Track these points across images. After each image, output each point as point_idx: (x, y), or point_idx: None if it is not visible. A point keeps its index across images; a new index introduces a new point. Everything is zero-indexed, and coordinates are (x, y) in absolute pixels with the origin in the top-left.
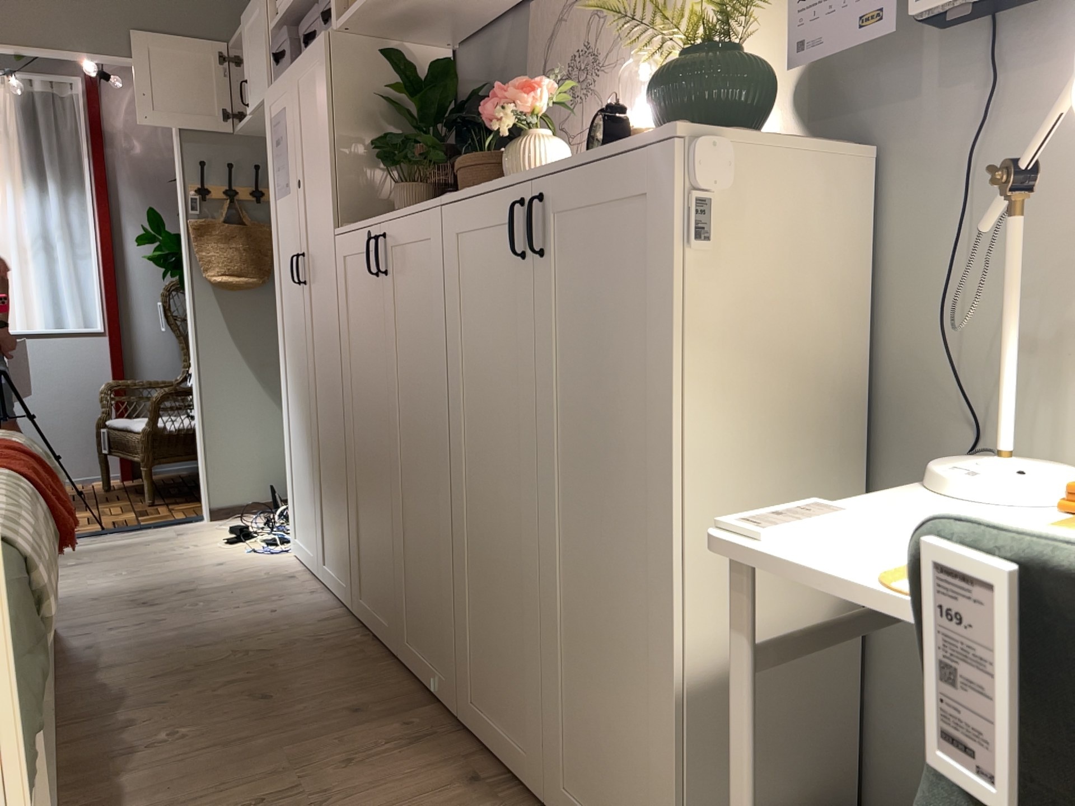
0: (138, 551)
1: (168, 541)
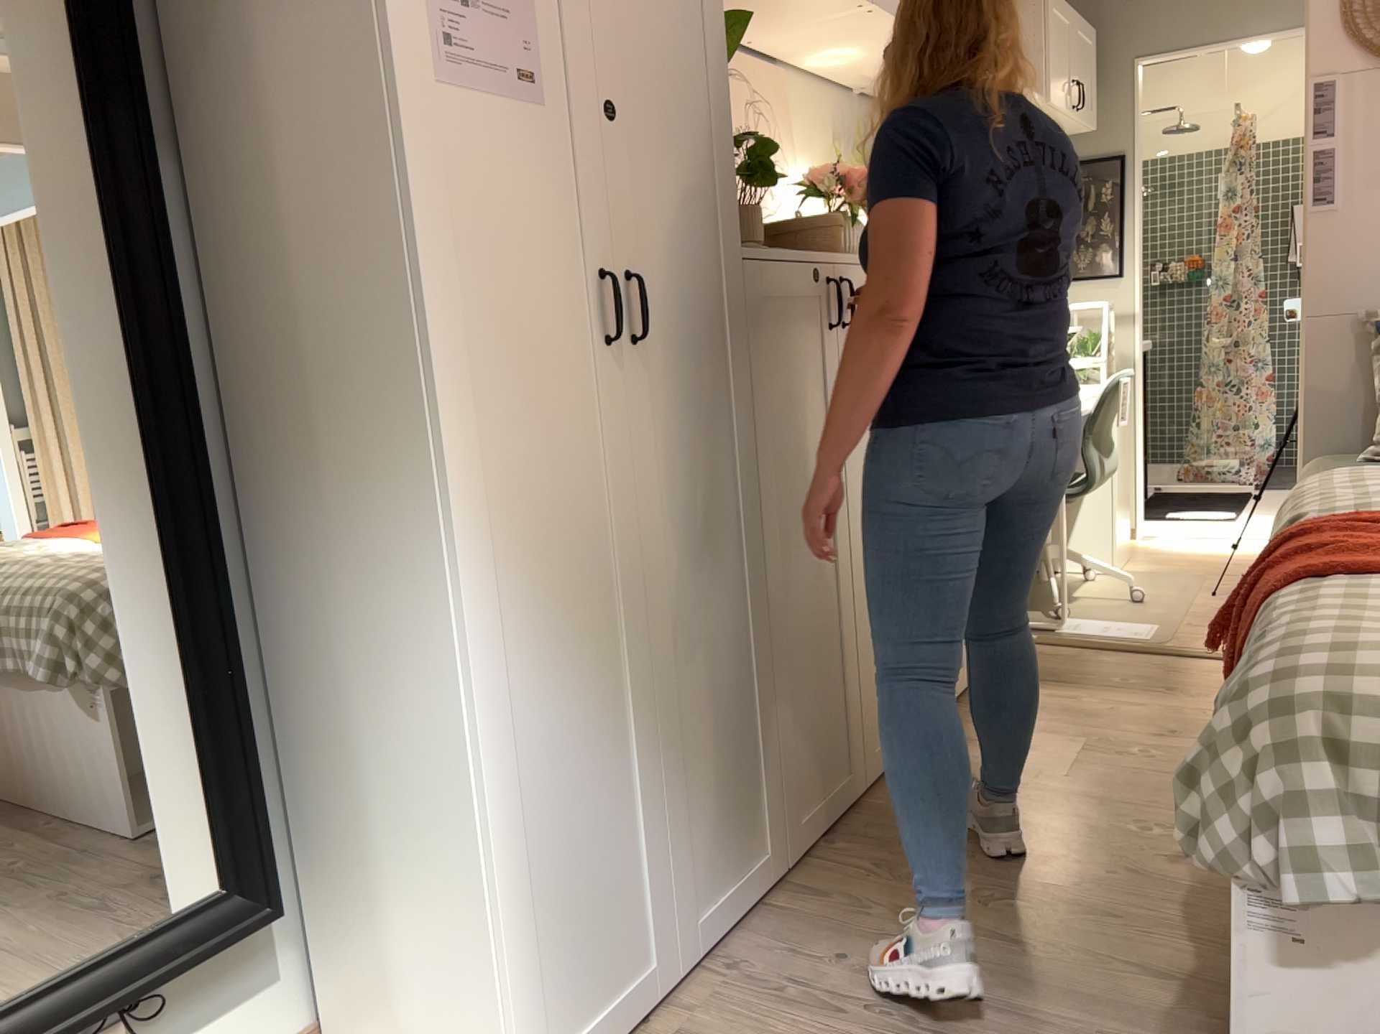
0: None
1: None
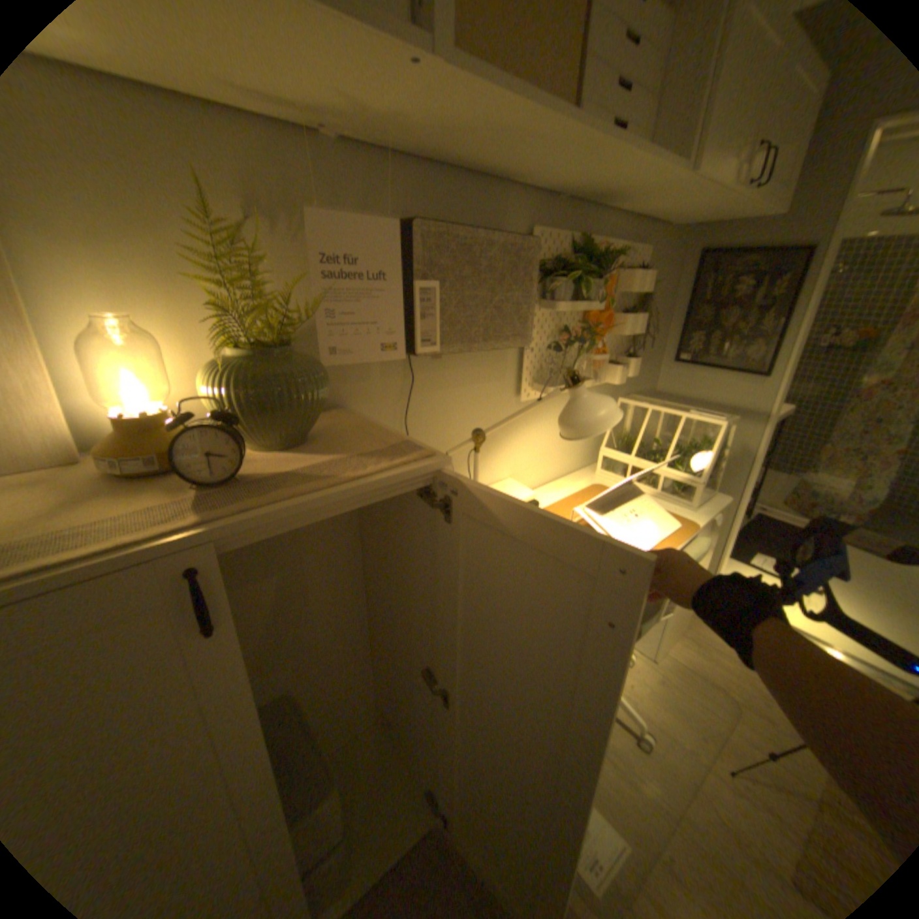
0: None
1: None
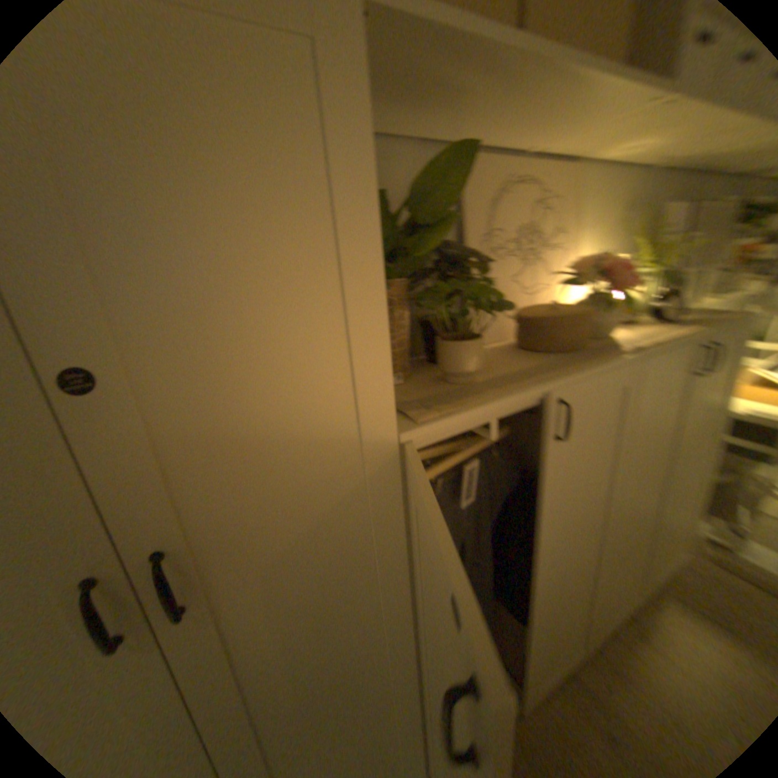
0: None
1: None
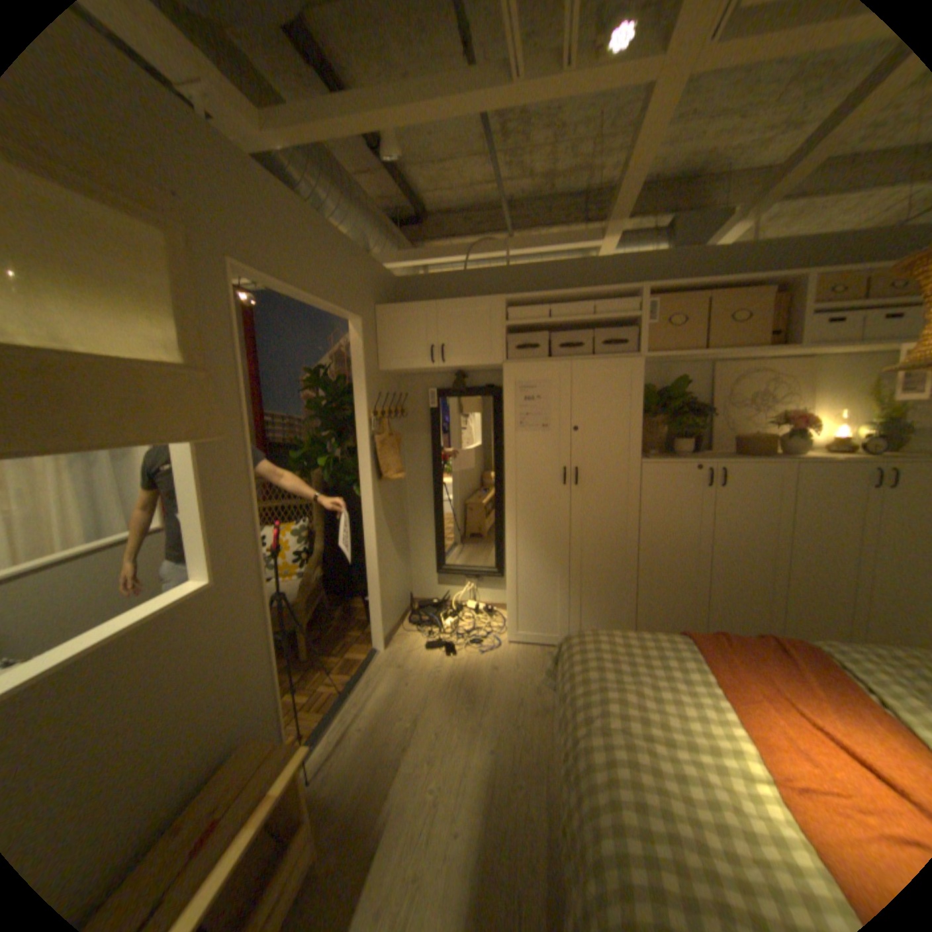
0: (416, 692)
1: (410, 675)
